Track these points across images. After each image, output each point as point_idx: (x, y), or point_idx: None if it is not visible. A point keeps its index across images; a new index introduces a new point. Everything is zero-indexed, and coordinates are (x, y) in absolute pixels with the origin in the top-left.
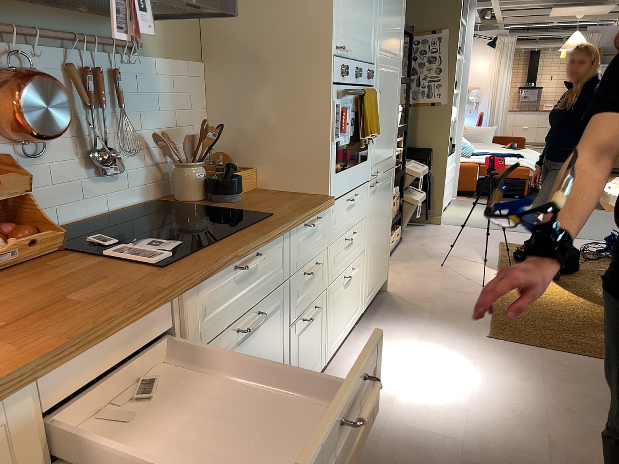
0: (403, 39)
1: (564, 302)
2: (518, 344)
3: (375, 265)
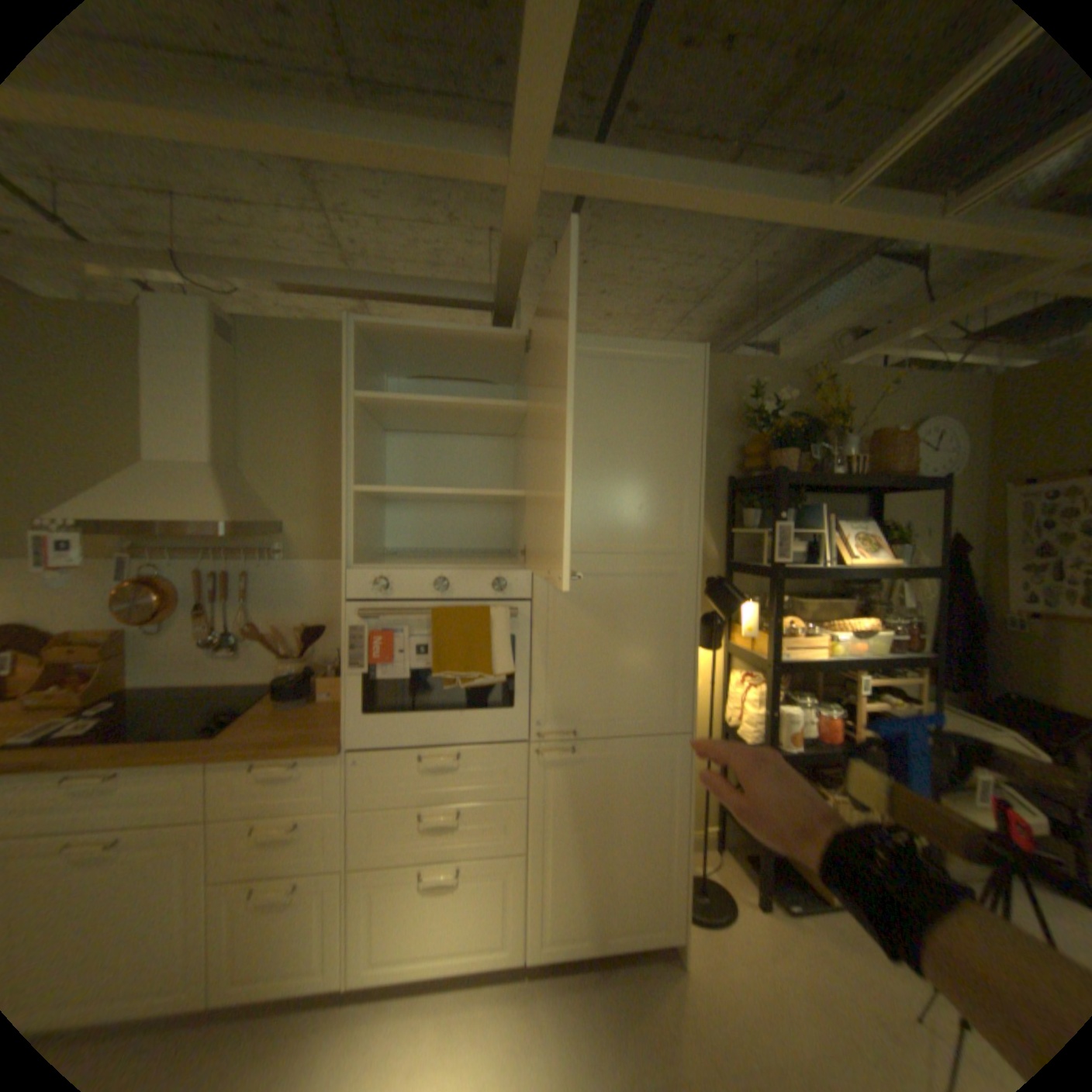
0: (695, 518)
1: None
2: None
3: (587, 897)
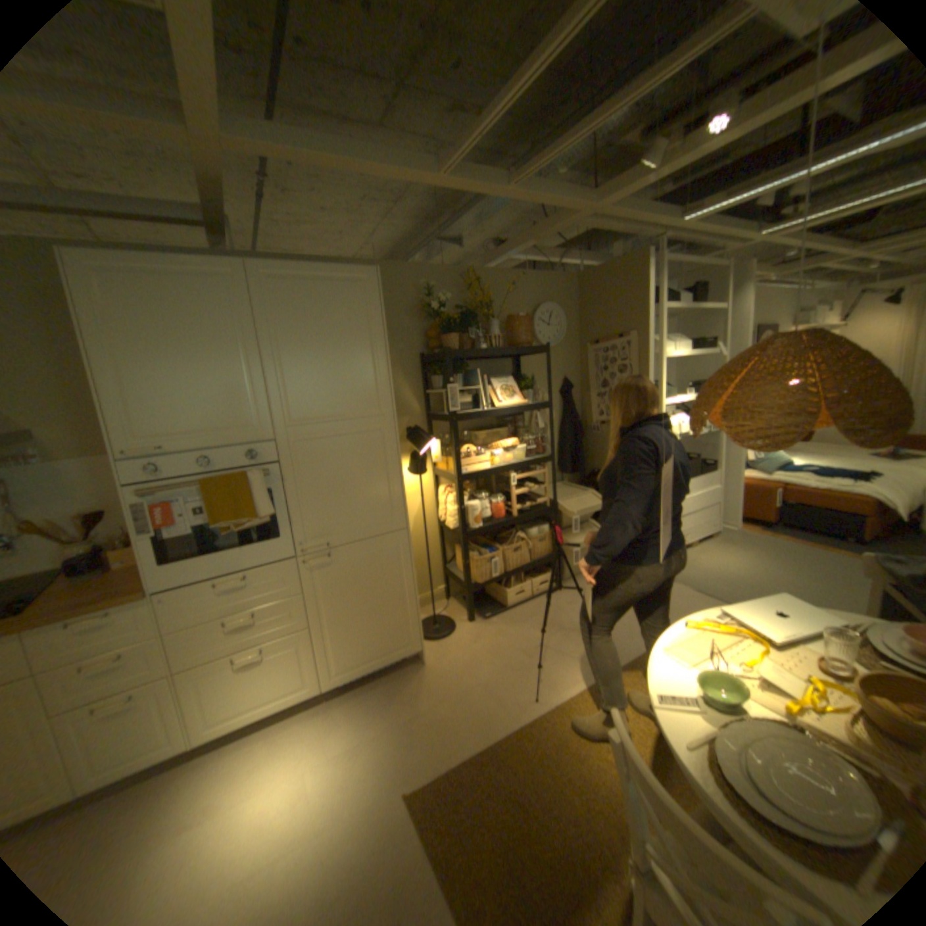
0: (387, 391)
1: (607, 796)
2: (413, 840)
3: (354, 643)
